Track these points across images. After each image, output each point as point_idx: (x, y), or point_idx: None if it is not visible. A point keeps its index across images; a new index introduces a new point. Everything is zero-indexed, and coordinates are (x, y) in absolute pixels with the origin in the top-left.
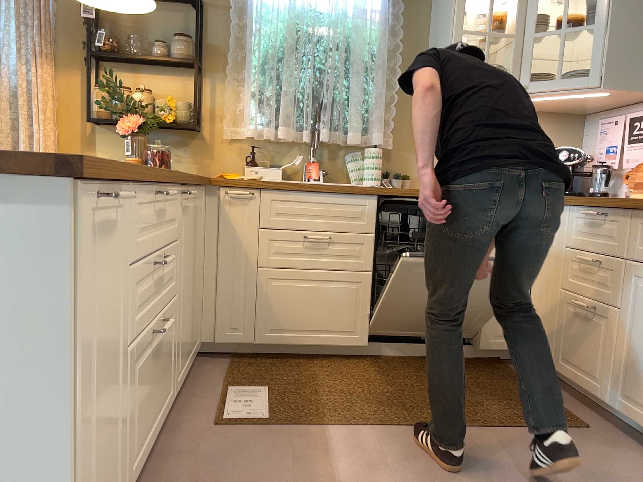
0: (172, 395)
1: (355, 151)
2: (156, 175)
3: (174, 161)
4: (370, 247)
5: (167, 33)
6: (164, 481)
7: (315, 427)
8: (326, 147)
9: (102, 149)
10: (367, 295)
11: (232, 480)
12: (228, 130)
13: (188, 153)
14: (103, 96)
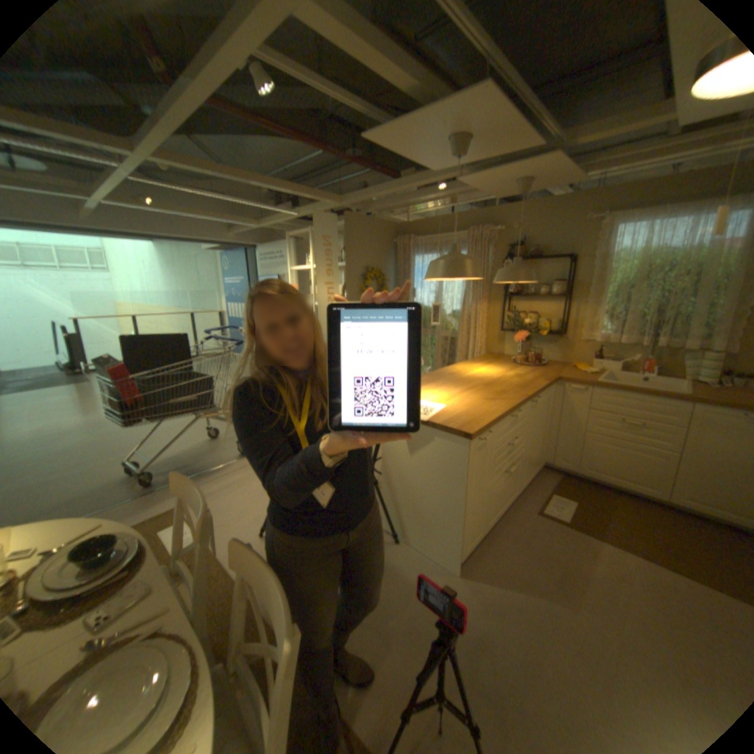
0: (518, 493)
1: (695, 352)
2: (514, 407)
3: (546, 351)
4: (681, 437)
5: (549, 276)
6: (507, 531)
7: (598, 540)
8: (666, 347)
9: (506, 342)
10: (673, 468)
11: (538, 546)
12: (584, 335)
13: (555, 347)
14: (508, 317)
